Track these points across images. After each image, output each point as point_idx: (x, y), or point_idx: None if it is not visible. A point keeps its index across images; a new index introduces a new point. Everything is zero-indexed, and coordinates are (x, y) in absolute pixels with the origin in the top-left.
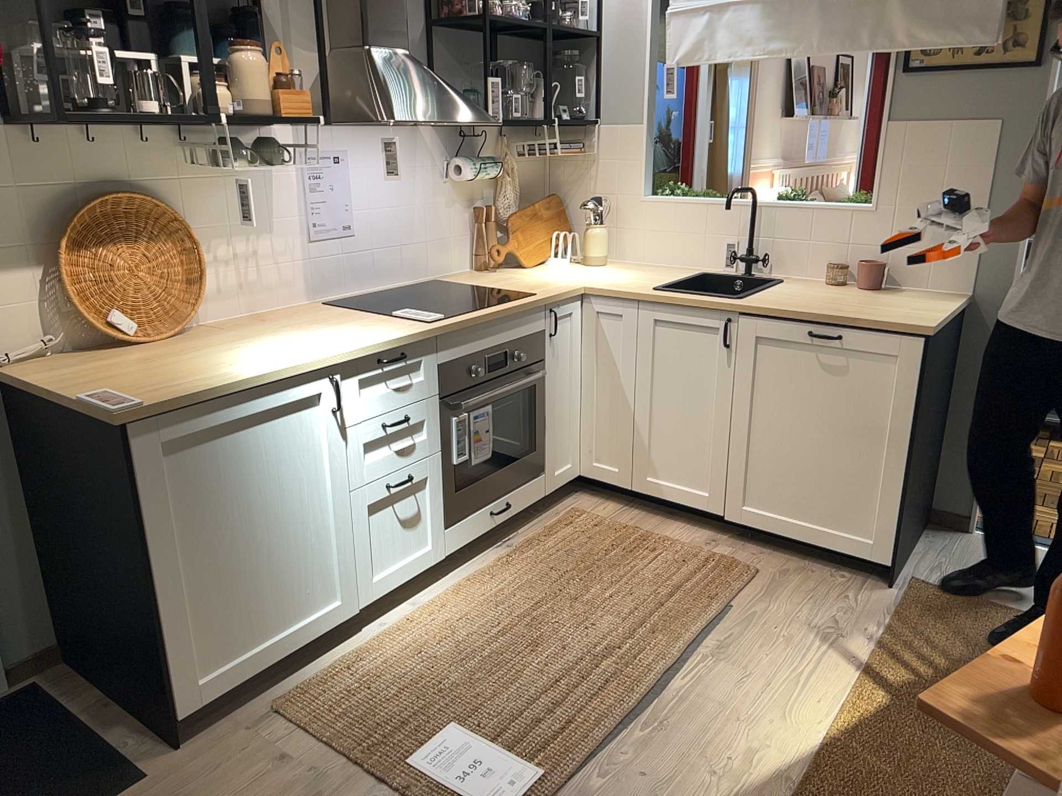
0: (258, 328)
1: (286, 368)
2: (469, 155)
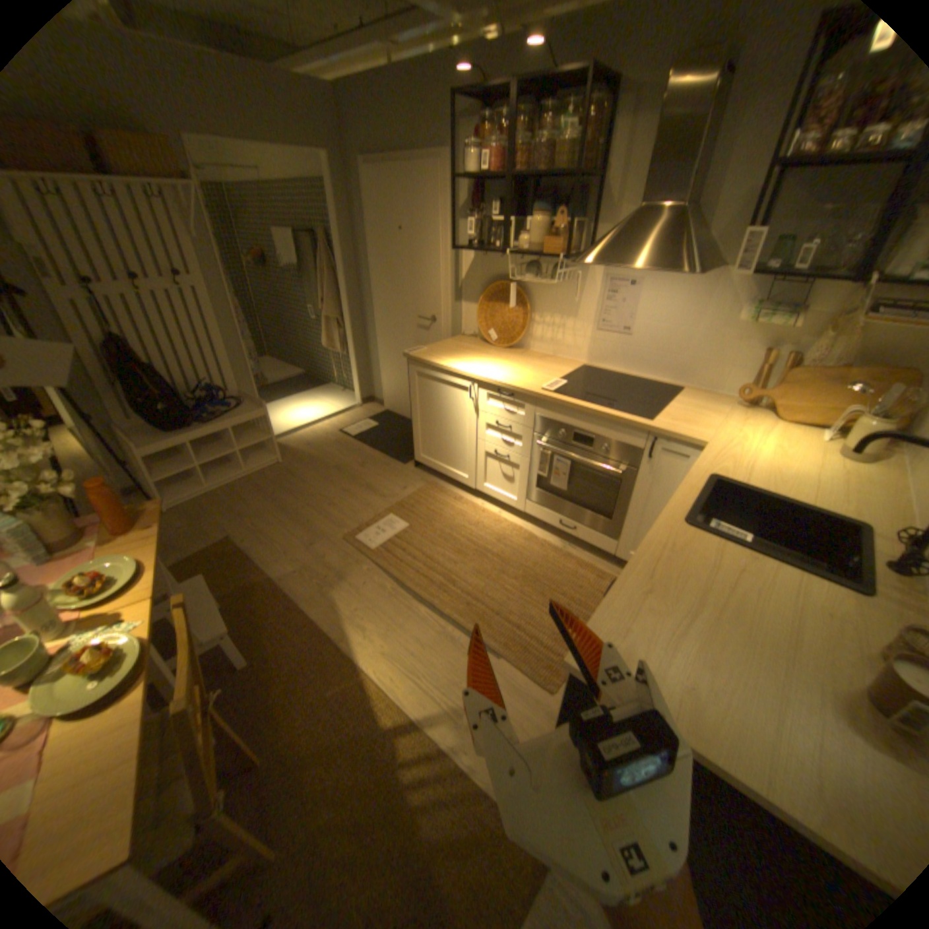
0: (527, 359)
1: (454, 368)
2: (791, 300)
